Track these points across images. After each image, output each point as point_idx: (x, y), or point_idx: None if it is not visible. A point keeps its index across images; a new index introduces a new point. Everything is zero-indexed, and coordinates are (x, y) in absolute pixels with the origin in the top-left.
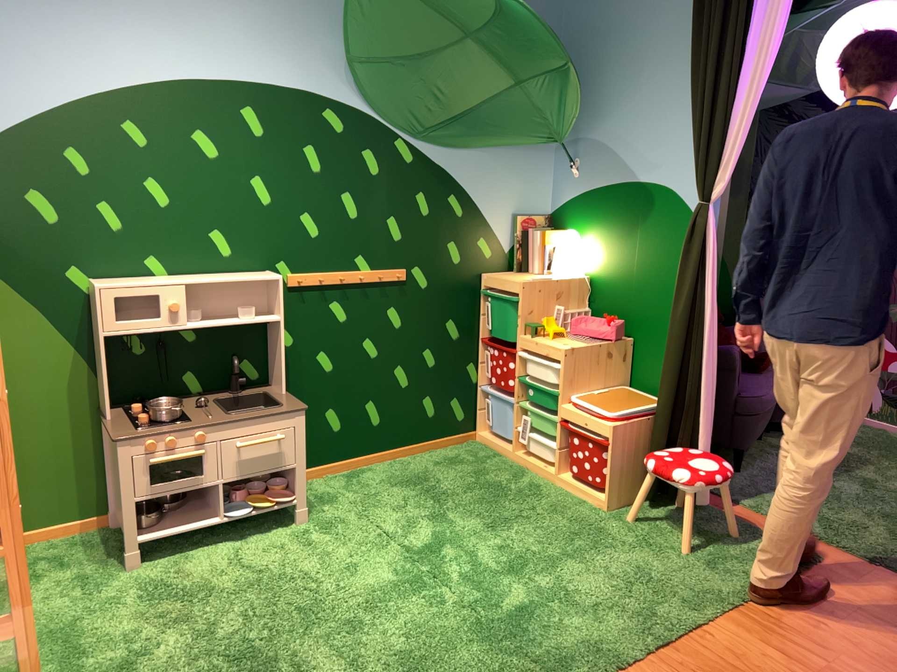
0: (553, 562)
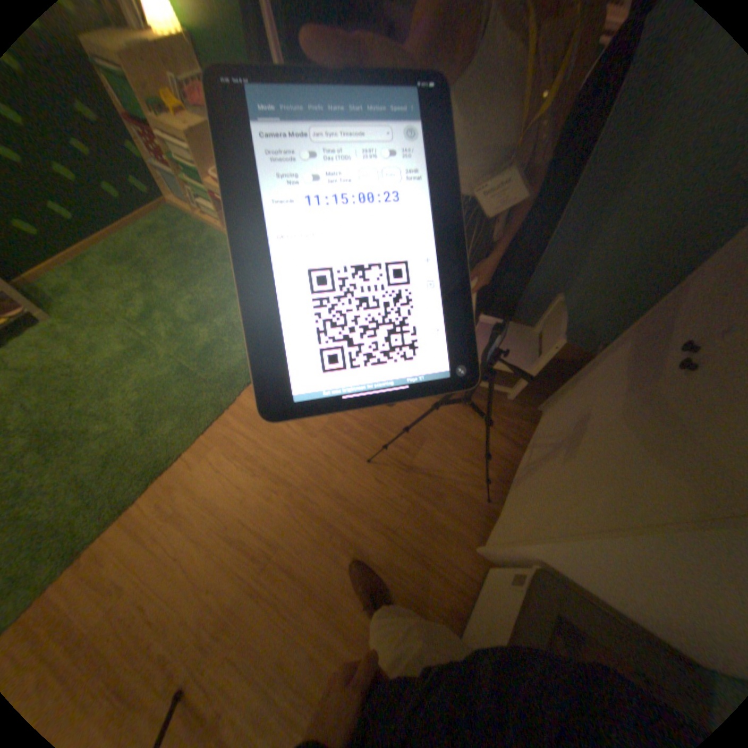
0: (223, 305)
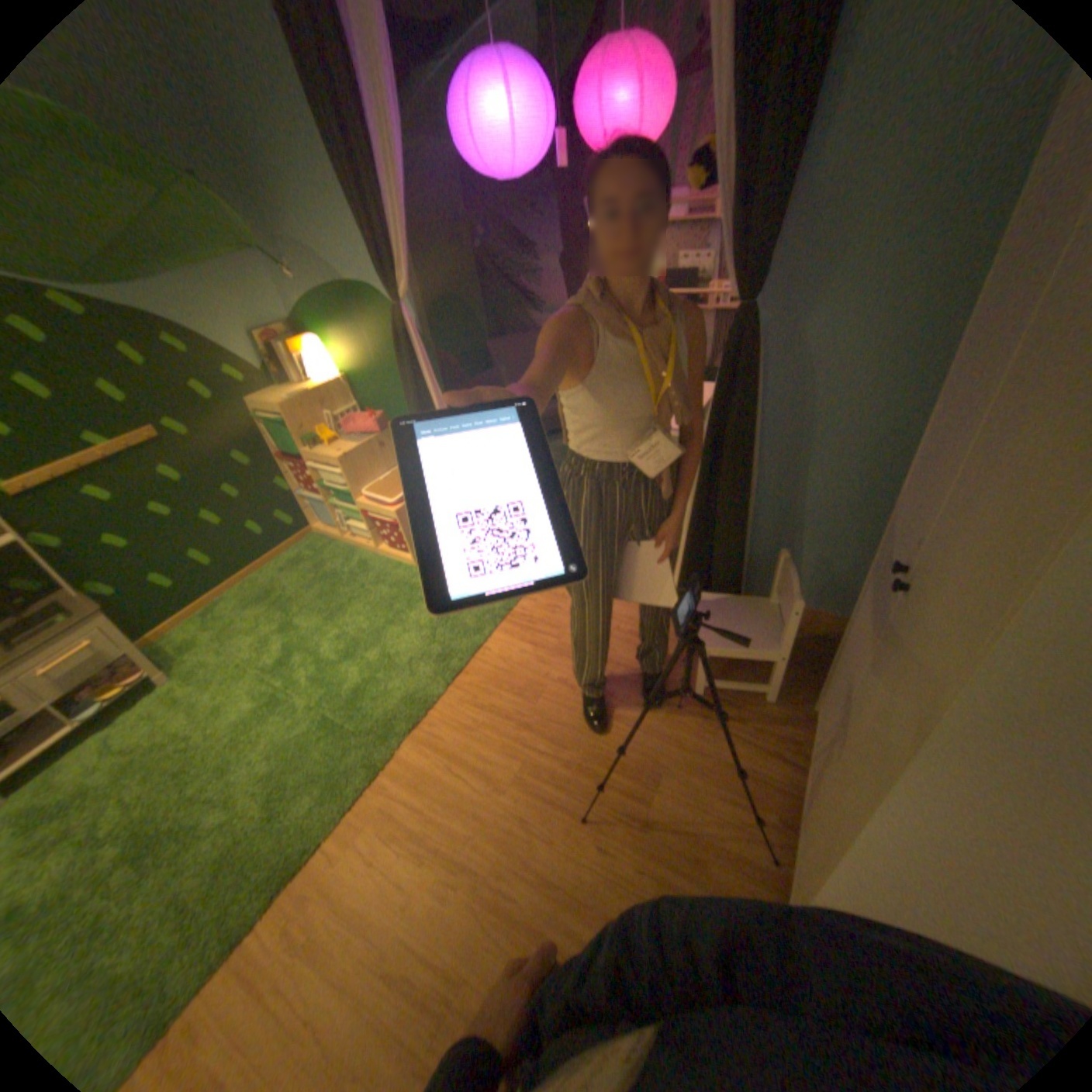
0: (377, 635)
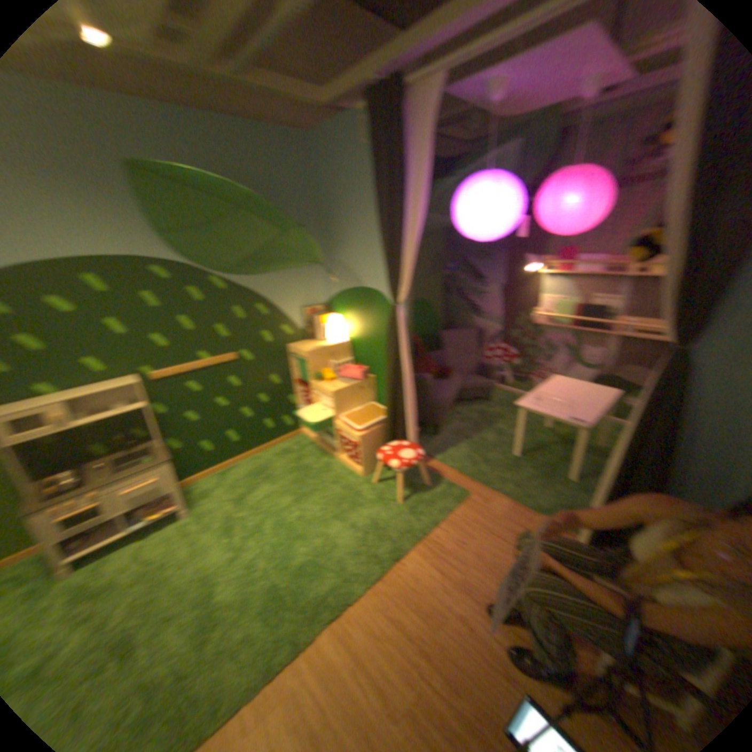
0: (324, 525)
